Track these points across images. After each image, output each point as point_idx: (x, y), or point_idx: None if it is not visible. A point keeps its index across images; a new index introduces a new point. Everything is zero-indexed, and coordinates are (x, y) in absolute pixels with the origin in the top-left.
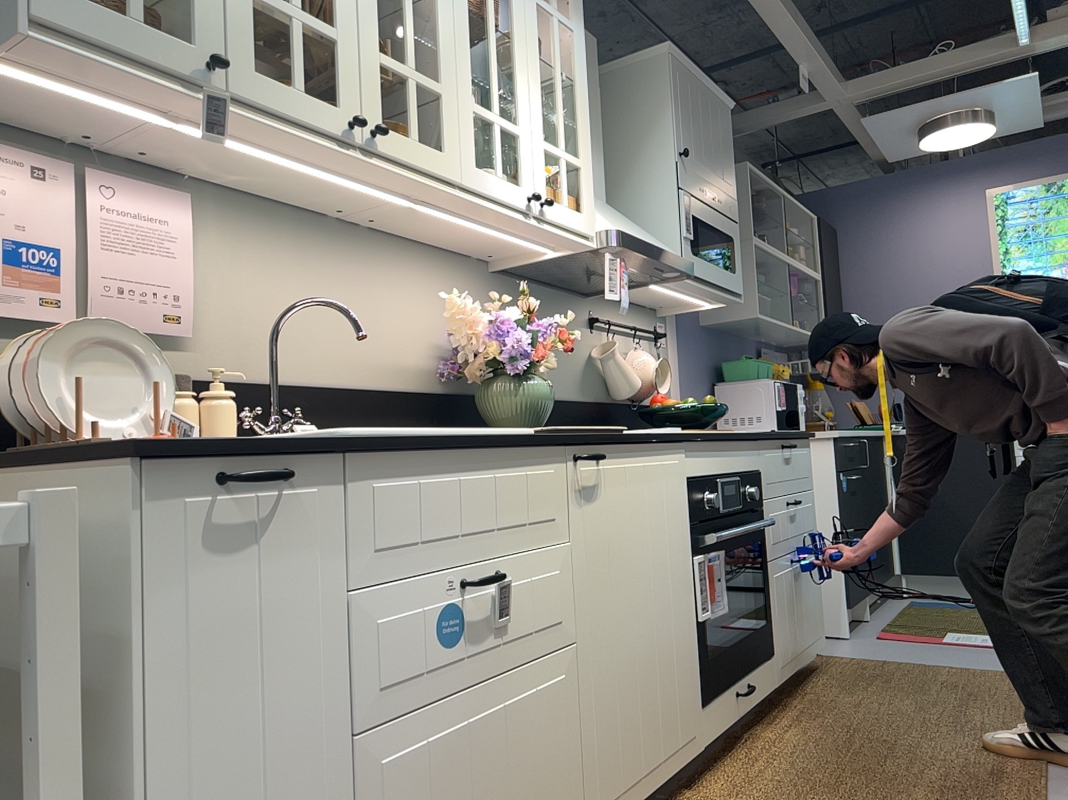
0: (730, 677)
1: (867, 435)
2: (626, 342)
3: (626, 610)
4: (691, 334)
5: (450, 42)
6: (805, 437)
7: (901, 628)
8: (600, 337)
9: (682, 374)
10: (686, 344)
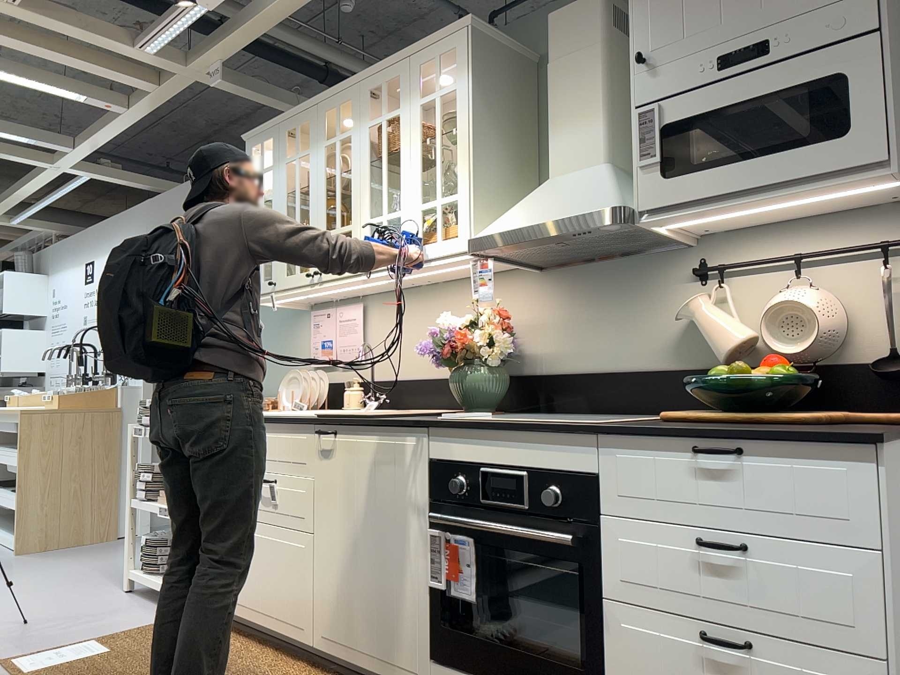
0: (484, 671)
1: None
2: (789, 279)
3: (348, 534)
4: None
5: (356, 195)
6: (794, 439)
7: None
8: (716, 287)
9: None
10: None
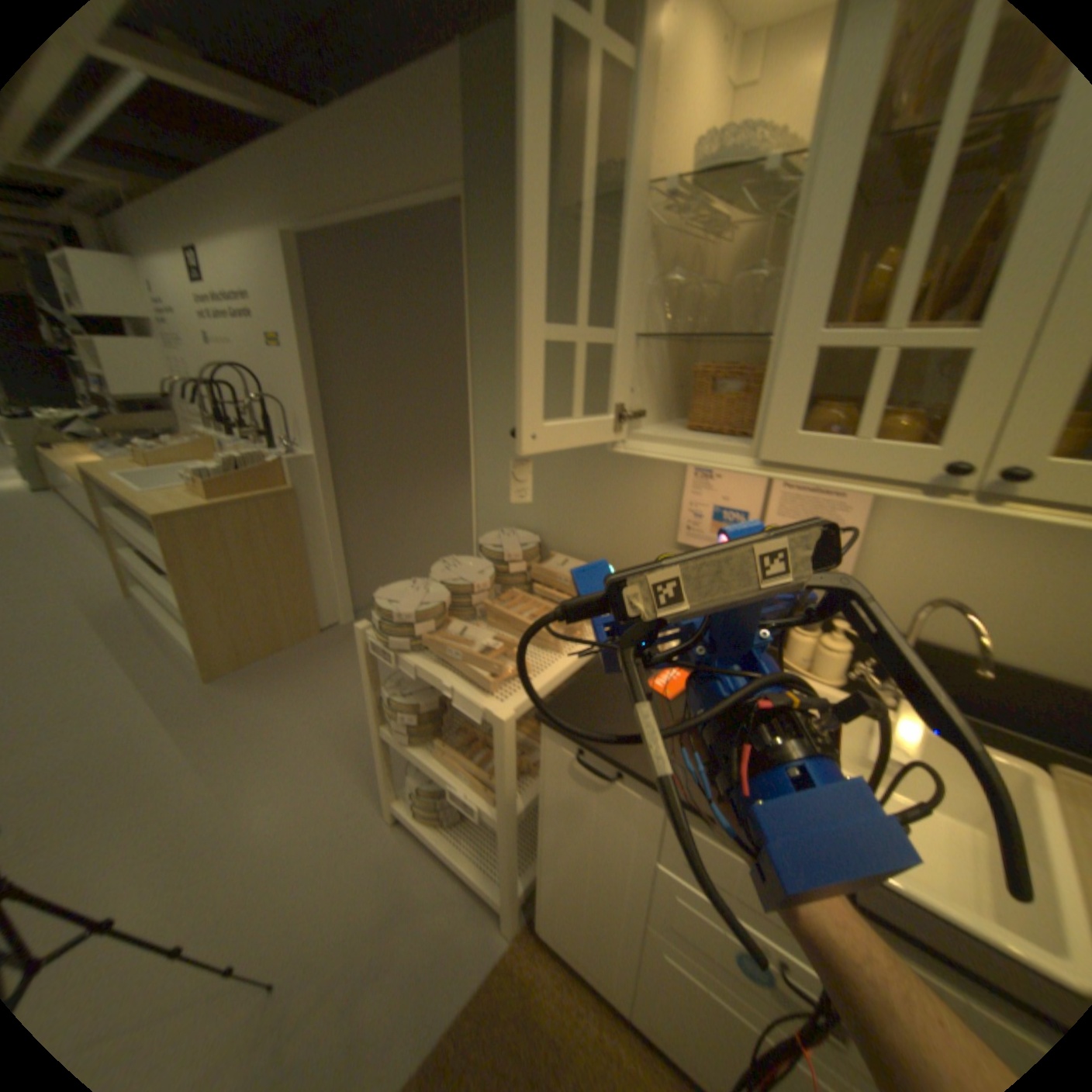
0: None
1: None
2: None
3: None
4: None
5: None
6: None
7: None
8: None
9: None
10: None
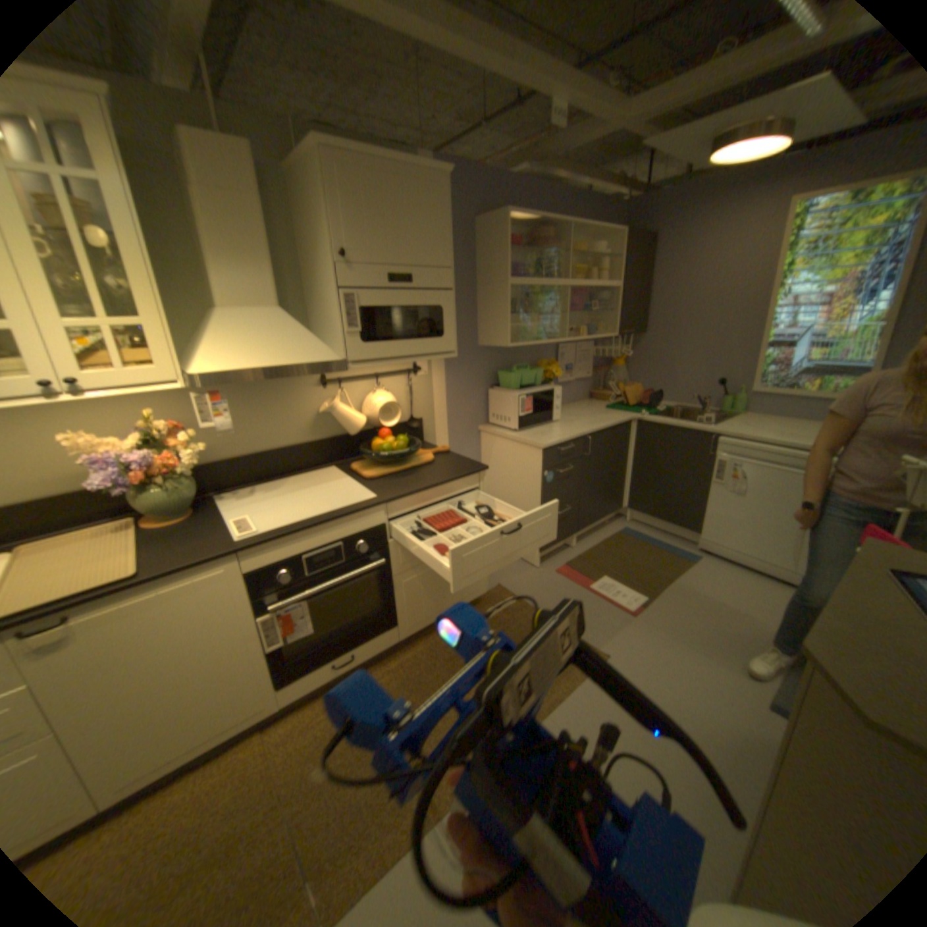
0: (323, 662)
1: (596, 433)
2: (370, 386)
3: (137, 689)
4: (462, 358)
5: None
6: (466, 478)
7: (582, 565)
8: (334, 391)
9: (446, 391)
10: (453, 367)
